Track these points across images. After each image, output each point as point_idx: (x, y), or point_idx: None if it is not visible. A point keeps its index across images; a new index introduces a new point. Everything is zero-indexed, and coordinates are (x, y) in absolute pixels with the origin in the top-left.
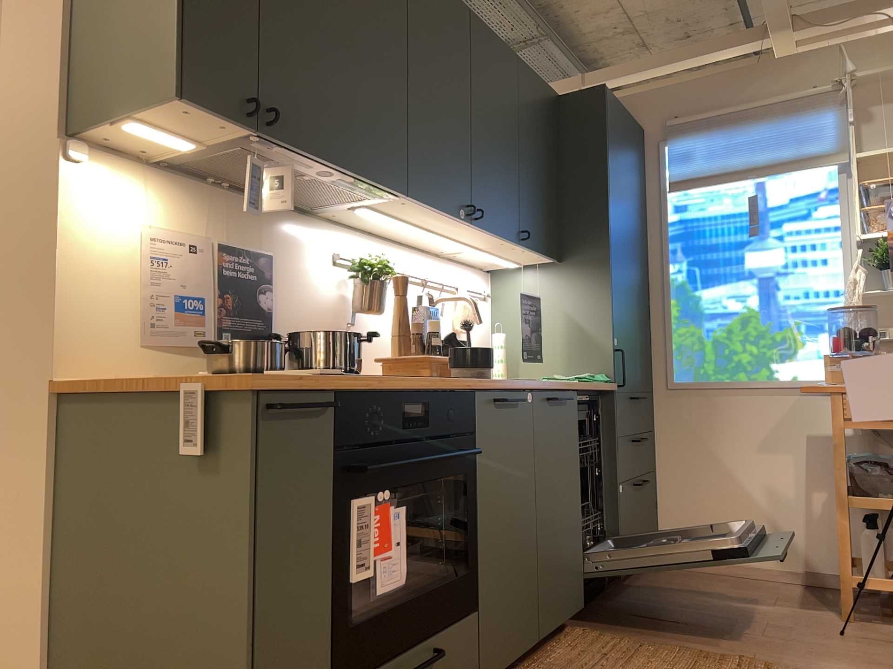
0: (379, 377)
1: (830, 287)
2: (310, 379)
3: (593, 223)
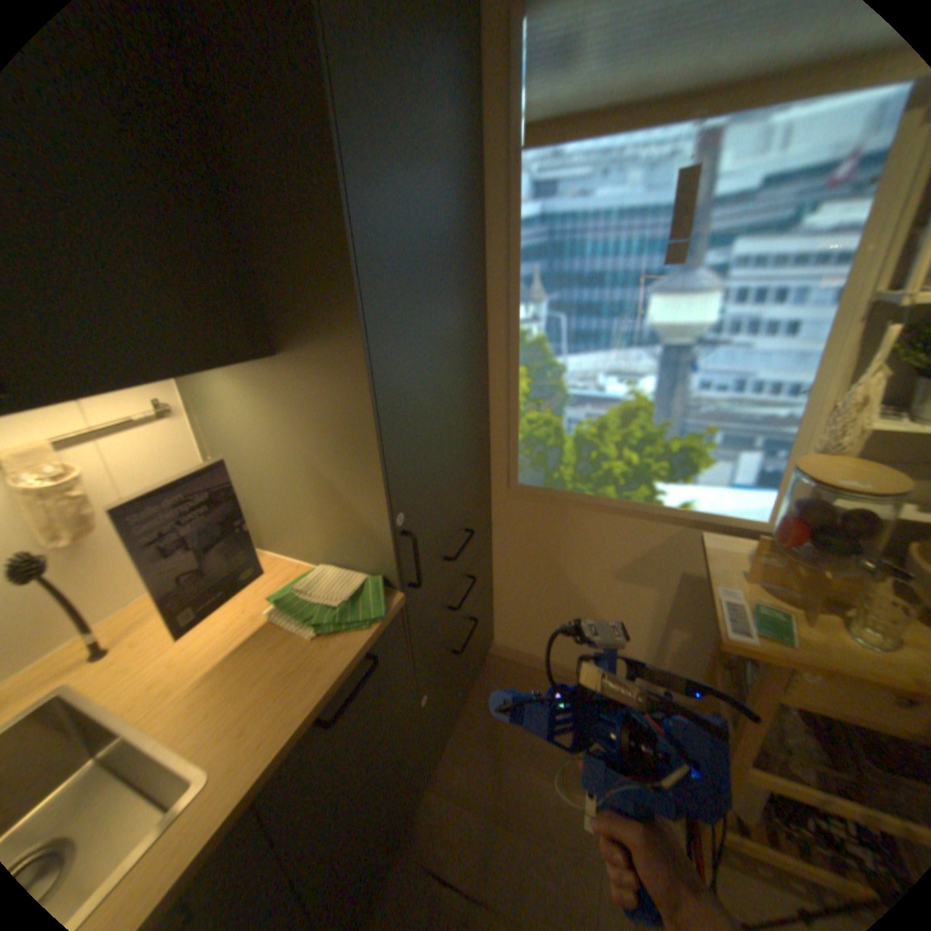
0: None
1: (789, 378)
2: None
3: (318, 265)
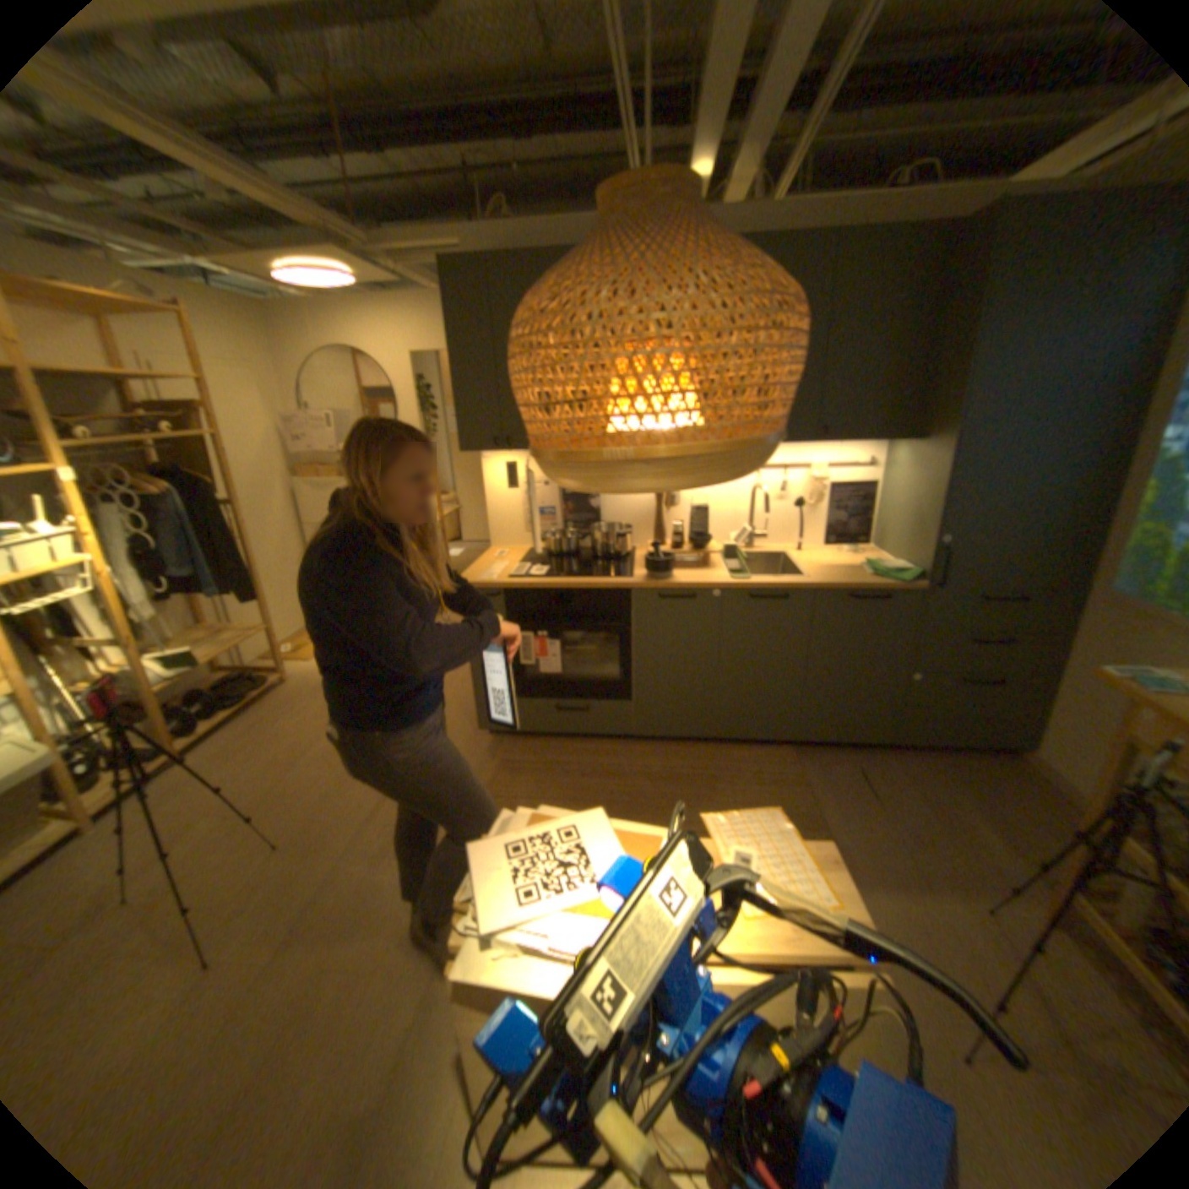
0: (550, 579)
1: None
2: (493, 584)
3: (951, 400)
